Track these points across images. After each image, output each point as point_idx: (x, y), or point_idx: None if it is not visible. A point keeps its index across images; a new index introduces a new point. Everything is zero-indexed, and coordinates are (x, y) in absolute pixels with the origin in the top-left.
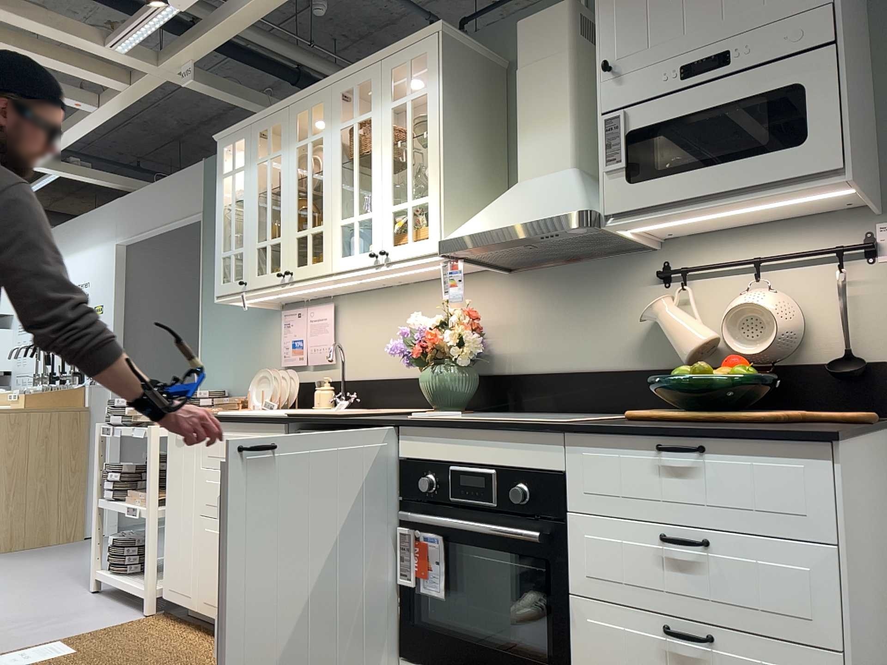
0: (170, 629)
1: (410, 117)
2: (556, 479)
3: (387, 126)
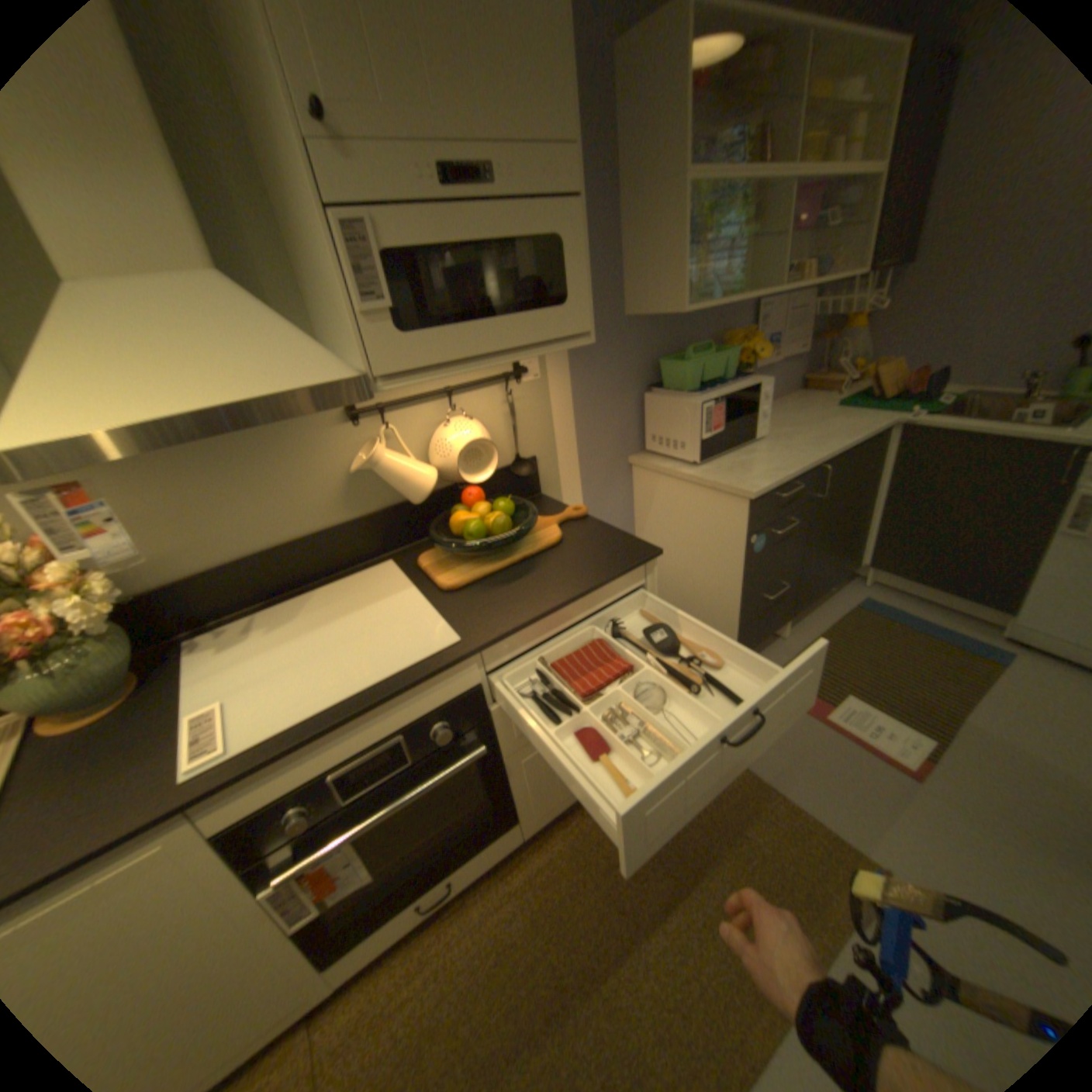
0: None
1: None
2: (471, 694)
3: None
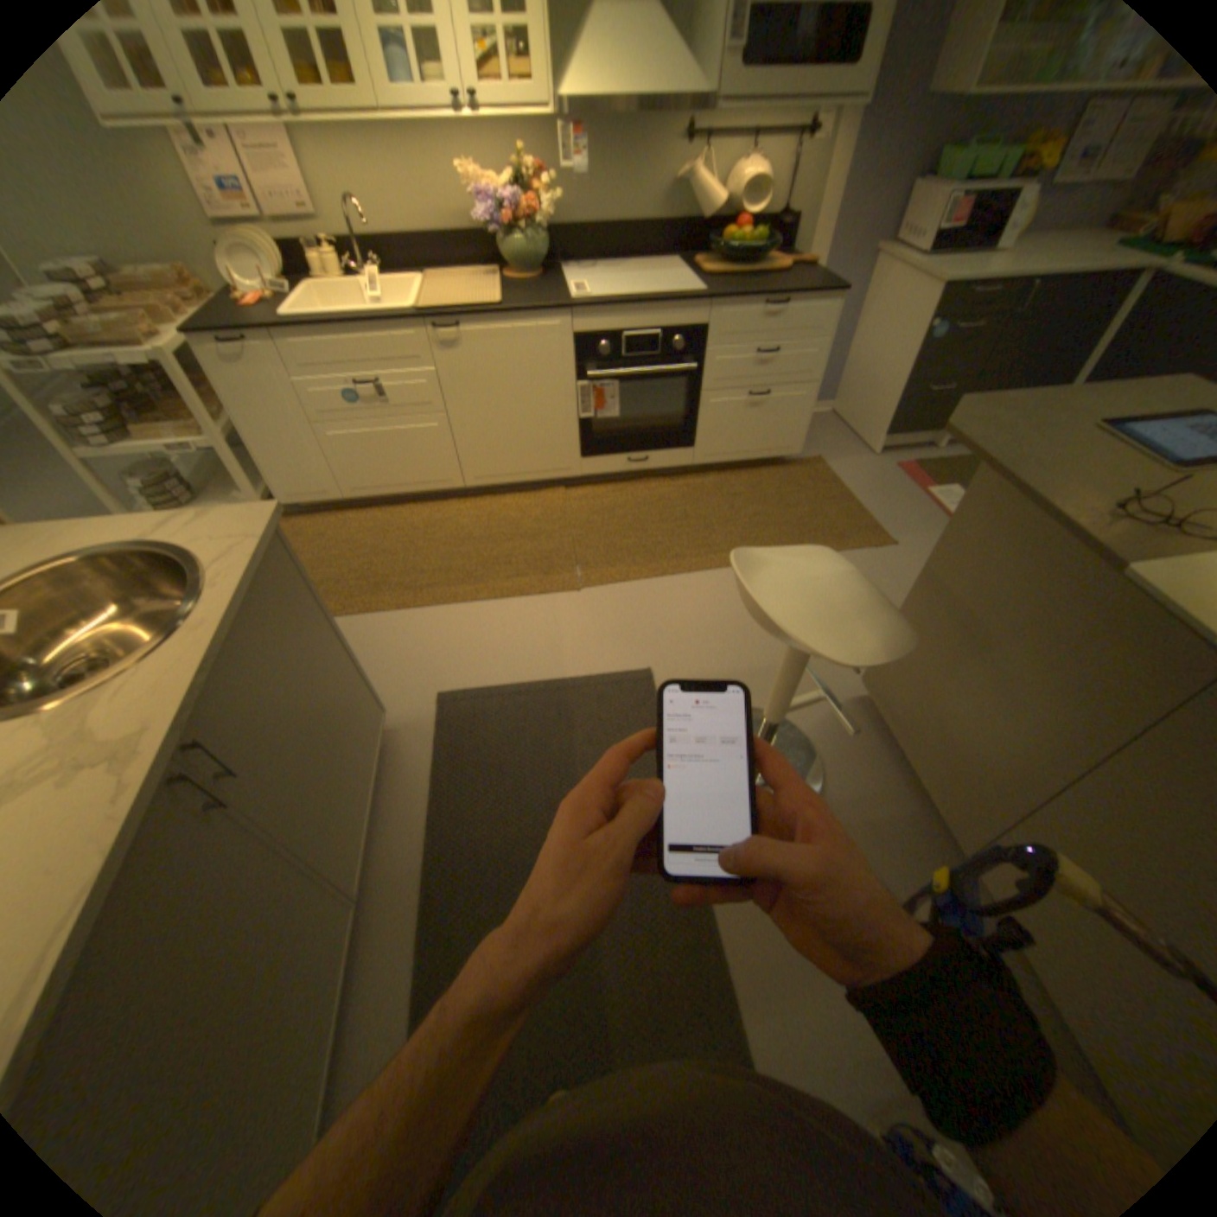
0: (321, 522)
1: None
2: (701, 330)
3: None
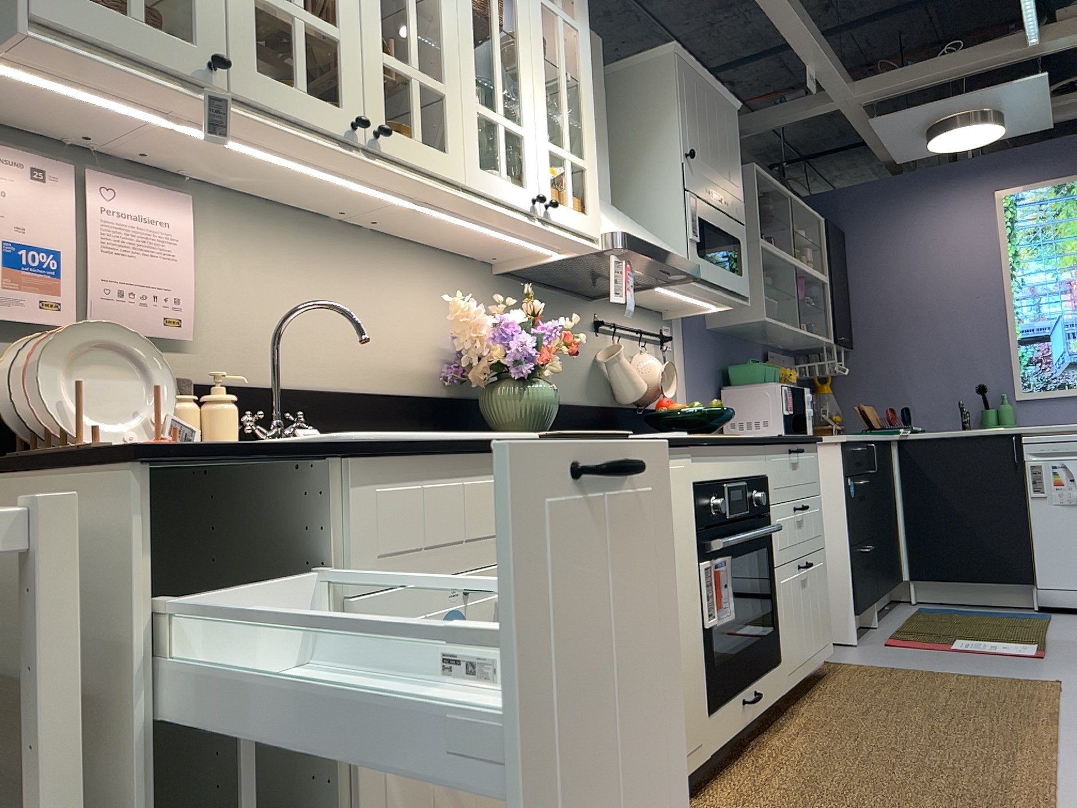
0: None
1: (564, 41)
2: (765, 481)
3: (538, 22)
